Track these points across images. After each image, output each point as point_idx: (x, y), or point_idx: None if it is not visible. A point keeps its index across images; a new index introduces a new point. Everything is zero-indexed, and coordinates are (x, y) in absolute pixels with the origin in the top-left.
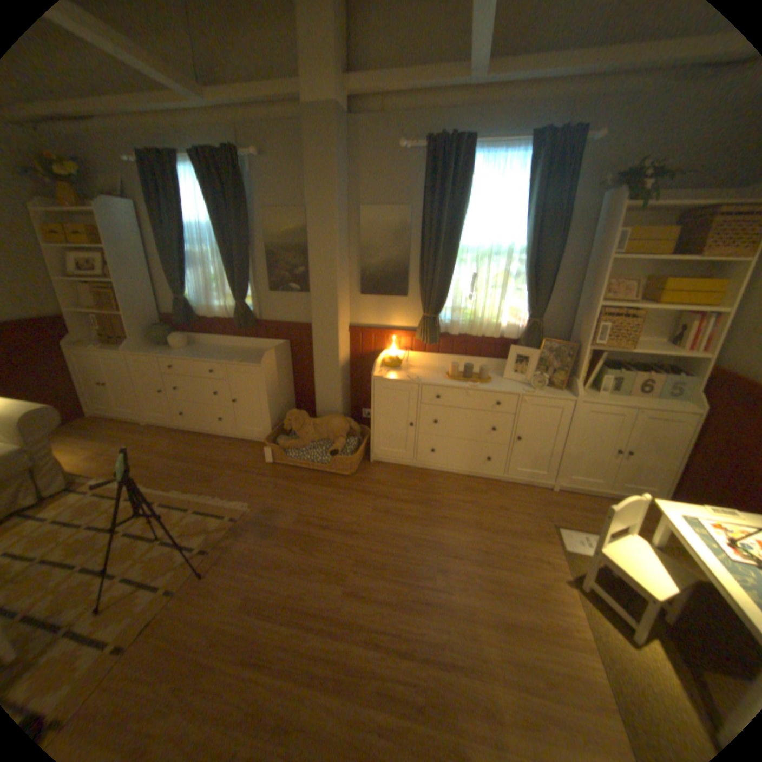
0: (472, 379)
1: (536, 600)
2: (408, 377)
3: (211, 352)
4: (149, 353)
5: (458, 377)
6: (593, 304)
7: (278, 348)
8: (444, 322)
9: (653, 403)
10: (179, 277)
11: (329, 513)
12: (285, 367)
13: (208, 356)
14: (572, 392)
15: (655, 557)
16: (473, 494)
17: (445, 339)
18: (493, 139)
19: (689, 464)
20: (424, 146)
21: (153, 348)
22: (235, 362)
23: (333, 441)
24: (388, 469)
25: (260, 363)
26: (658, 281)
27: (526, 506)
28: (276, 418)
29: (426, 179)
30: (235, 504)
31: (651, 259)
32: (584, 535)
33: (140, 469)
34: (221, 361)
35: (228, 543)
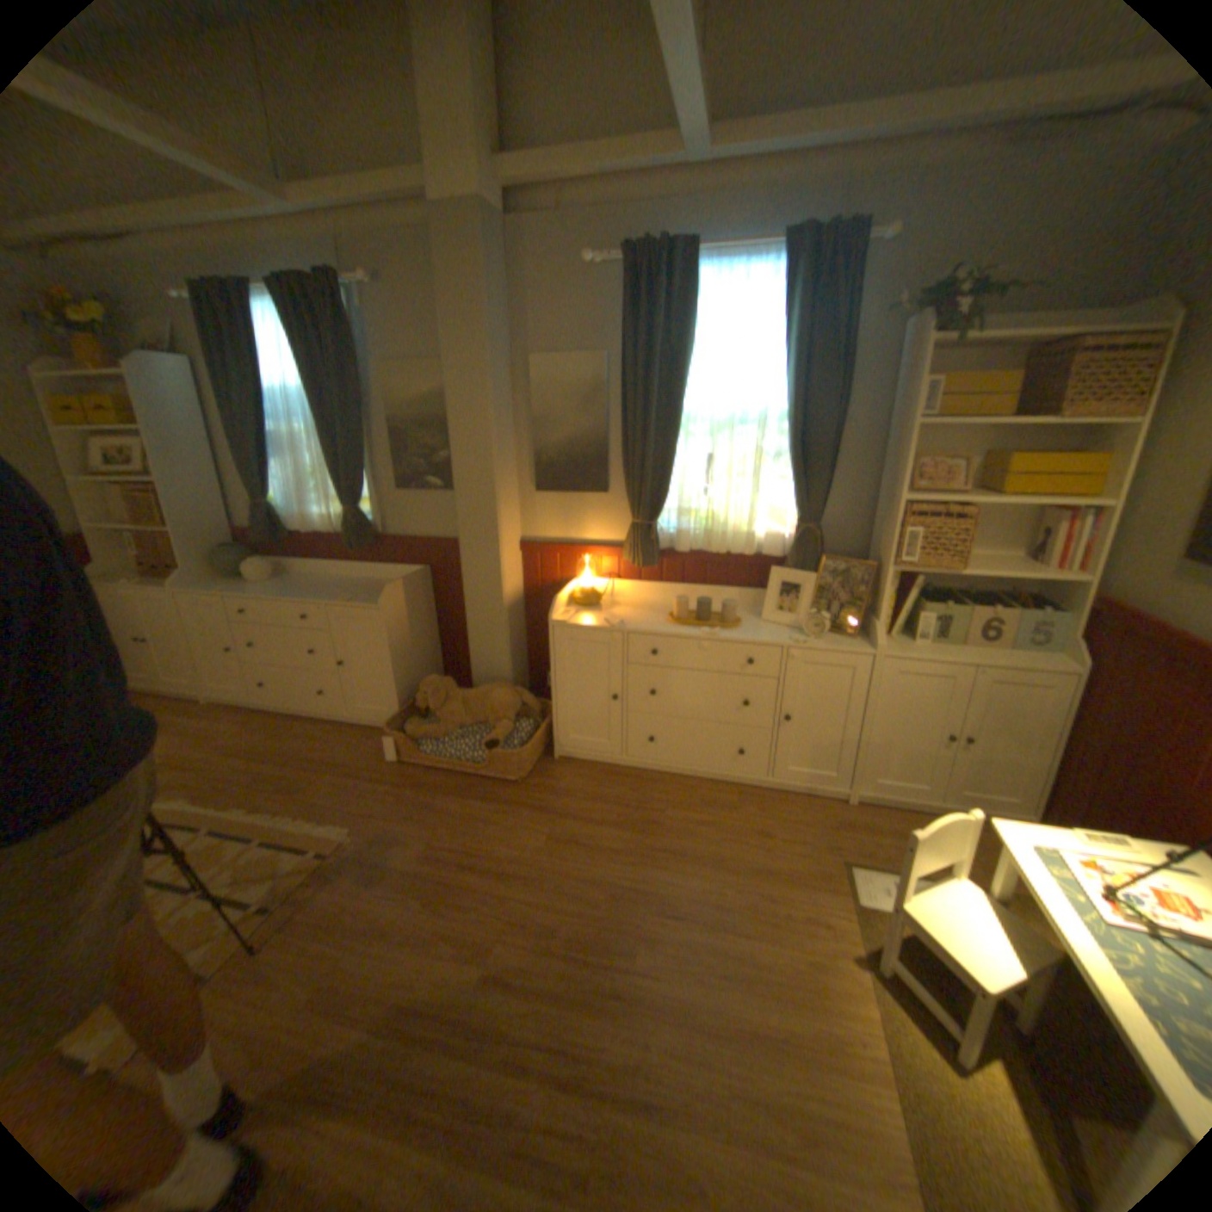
0: (710, 622)
1: (799, 992)
2: (607, 622)
3: (306, 587)
4: (210, 591)
5: (688, 620)
6: (896, 498)
7: (408, 579)
8: (666, 533)
9: (1002, 656)
10: (258, 471)
11: (477, 845)
12: (423, 608)
13: (301, 593)
14: (870, 640)
15: (993, 918)
16: (716, 810)
17: (670, 559)
18: (727, 245)
19: (1067, 757)
20: (621, 259)
21: (219, 583)
22: (340, 602)
23: (495, 725)
24: (582, 771)
25: (378, 604)
26: (1000, 459)
27: (801, 830)
28: (407, 690)
29: (626, 309)
30: (328, 830)
31: (988, 423)
32: (894, 879)
33: (188, 775)
34: (319, 601)
35: (307, 896)
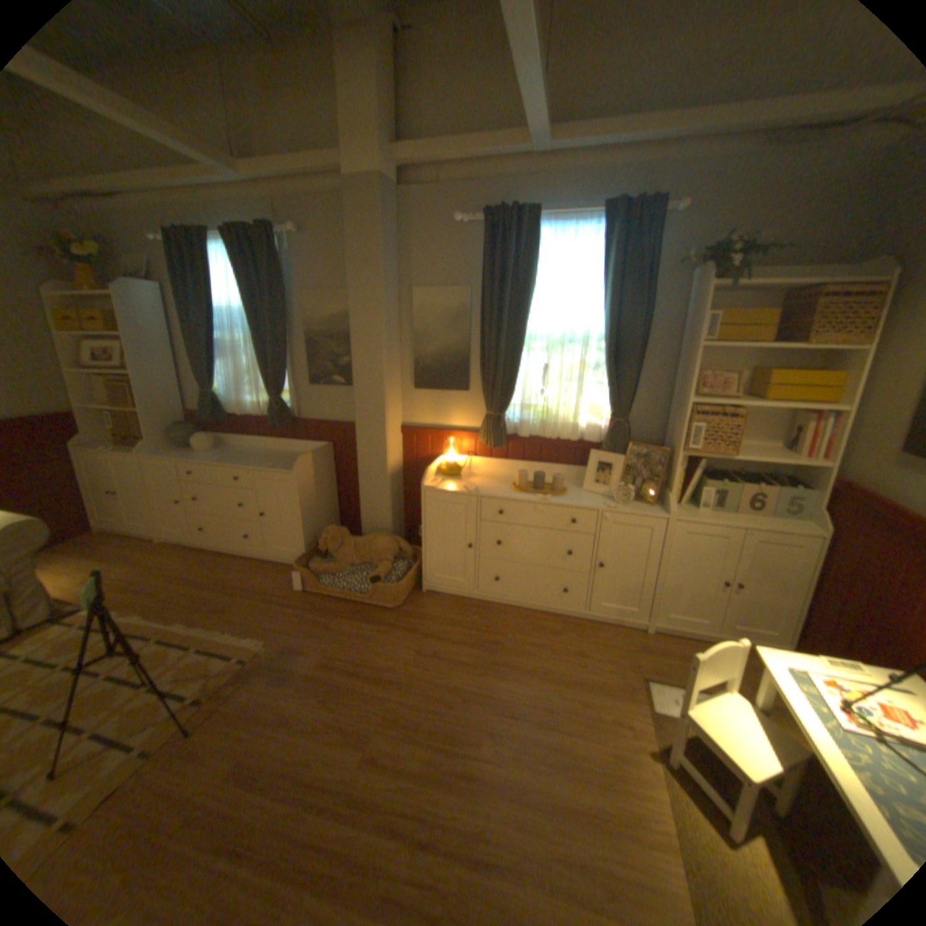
0: (544, 490)
1: (607, 778)
2: (466, 488)
3: (239, 456)
4: (167, 457)
5: (527, 489)
6: (685, 400)
7: (316, 452)
8: (511, 422)
9: (765, 522)
10: (207, 368)
11: (361, 657)
12: (327, 474)
13: (235, 460)
14: (665, 508)
15: (757, 724)
16: (546, 635)
17: (515, 442)
18: (561, 211)
19: (815, 601)
20: (483, 220)
21: (173, 451)
22: (264, 468)
23: (378, 565)
24: (443, 602)
25: (293, 470)
26: (764, 373)
27: (611, 652)
28: (312, 537)
29: (486, 256)
30: (248, 642)
31: (755, 347)
32: (681, 692)
33: (143, 597)
34: (249, 466)
35: (230, 692)
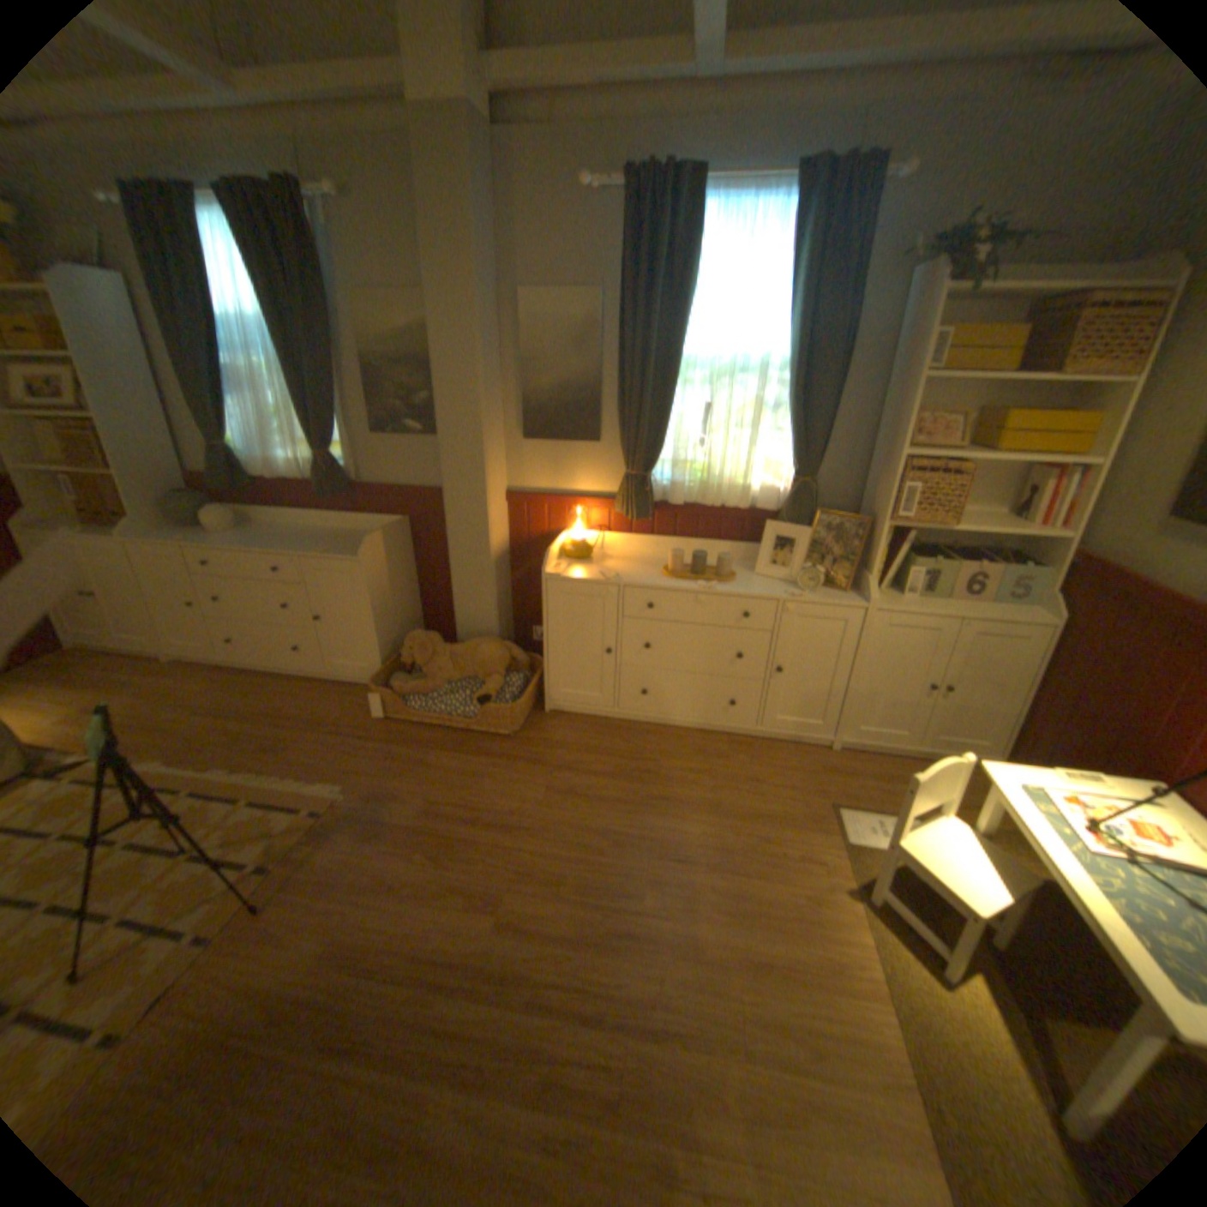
0: (705, 576)
1: (799, 923)
2: (602, 575)
3: (275, 538)
4: (167, 541)
5: (683, 574)
6: (895, 453)
7: (388, 530)
8: (660, 485)
9: (984, 609)
10: (214, 410)
11: (476, 798)
12: (403, 560)
13: (270, 544)
14: (861, 594)
15: (980, 850)
16: (708, 758)
17: (663, 512)
18: (735, 175)
19: (1036, 703)
20: (621, 185)
21: (175, 532)
22: (316, 554)
23: (484, 680)
24: (574, 724)
25: (358, 556)
26: (996, 415)
27: (790, 775)
28: (390, 646)
29: (626, 242)
30: (320, 788)
31: (985, 379)
32: (877, 818)
33: (159, 736)
34: (292, 552)
35: (306, 854)
